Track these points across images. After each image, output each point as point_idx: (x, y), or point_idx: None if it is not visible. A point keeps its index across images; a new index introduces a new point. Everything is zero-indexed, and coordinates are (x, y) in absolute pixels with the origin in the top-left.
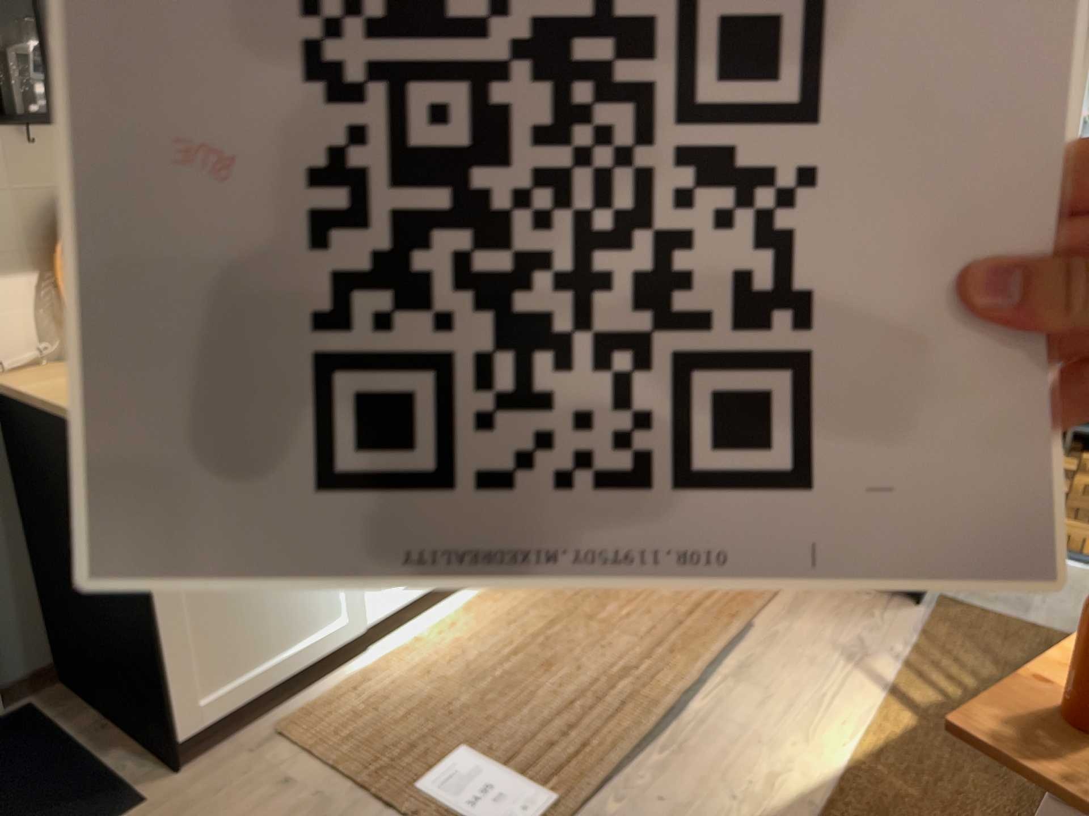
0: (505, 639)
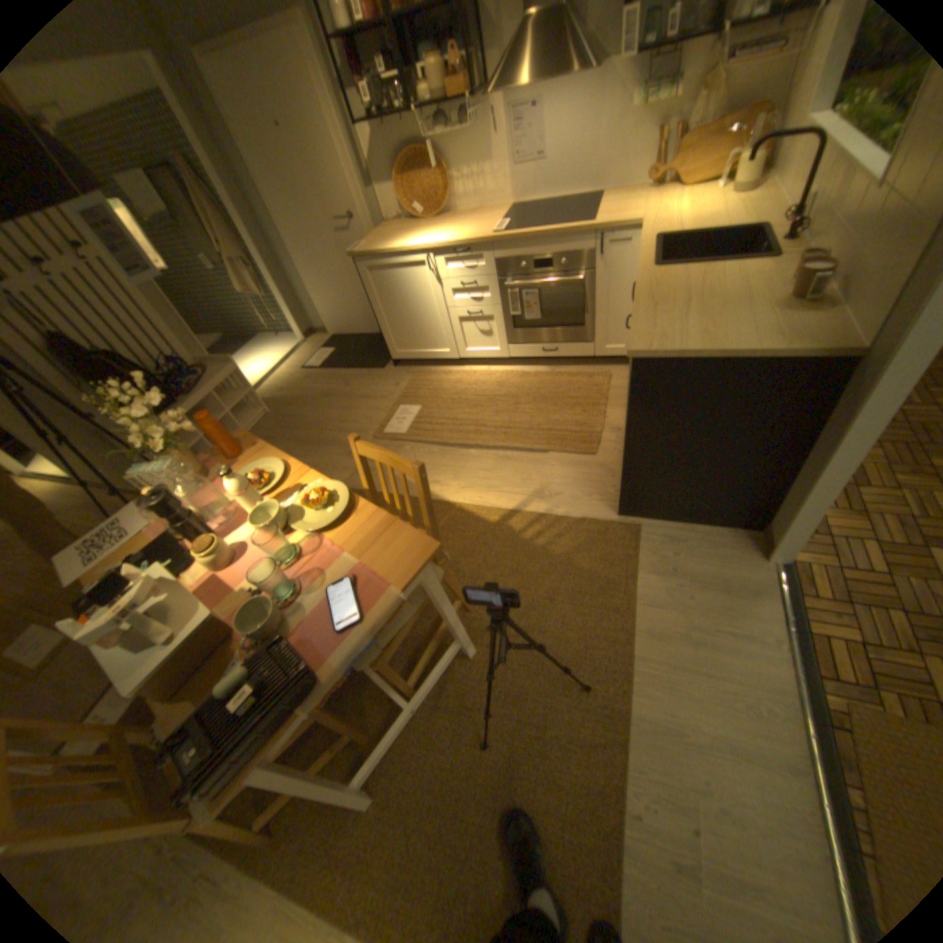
0: (486, 390)
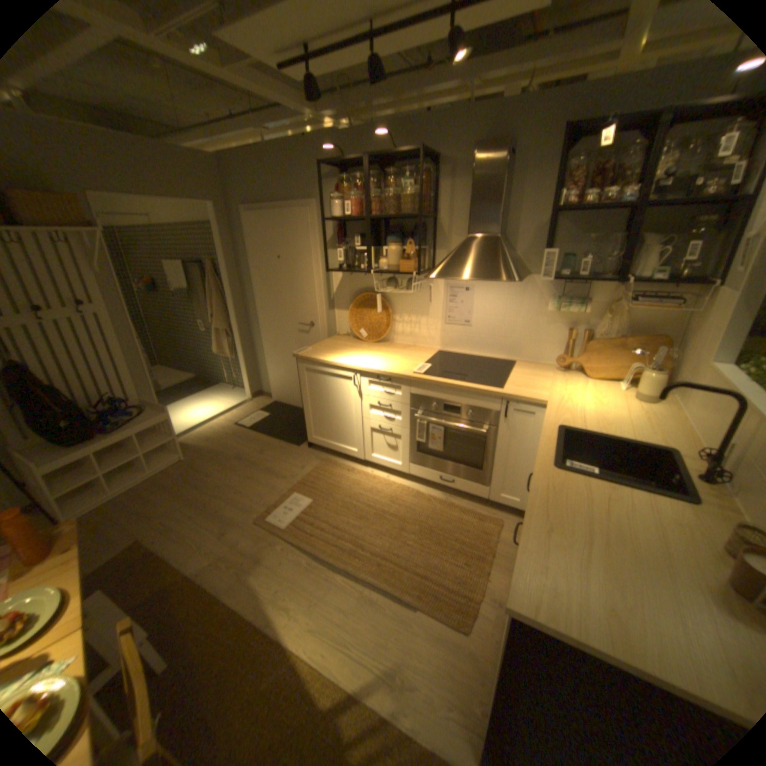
0: (379, 501)
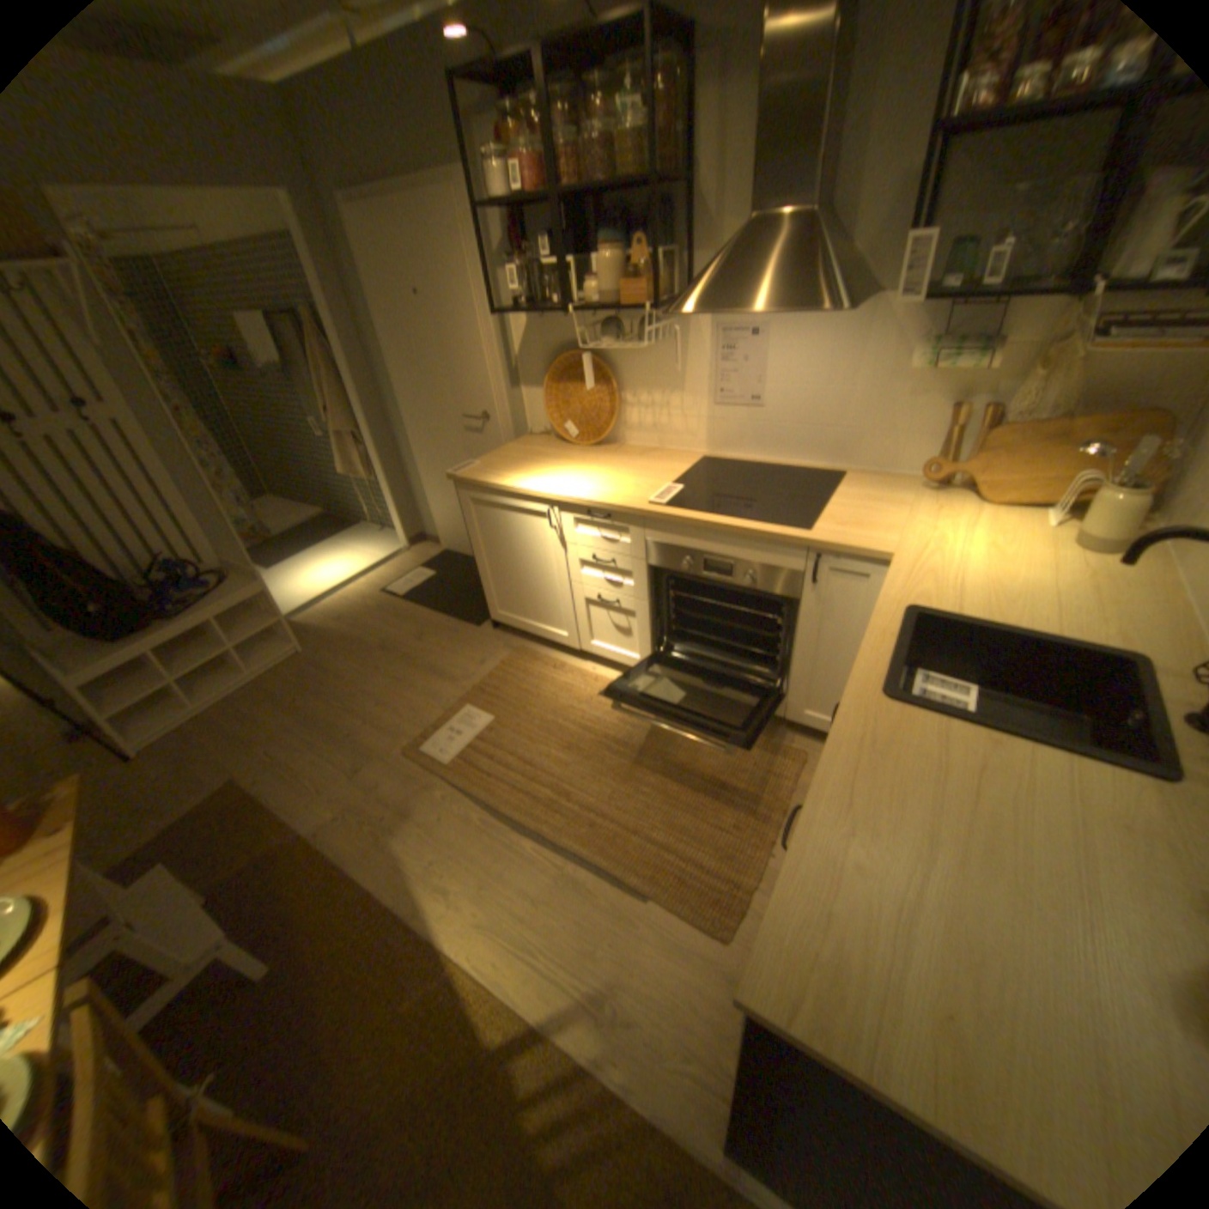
0: (601, 720)
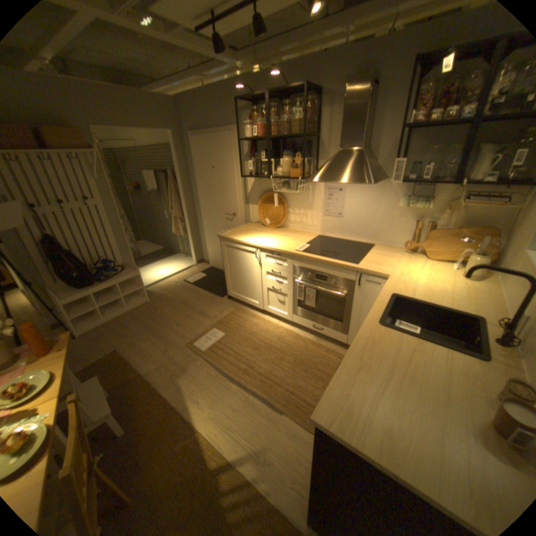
0: (269, 339)
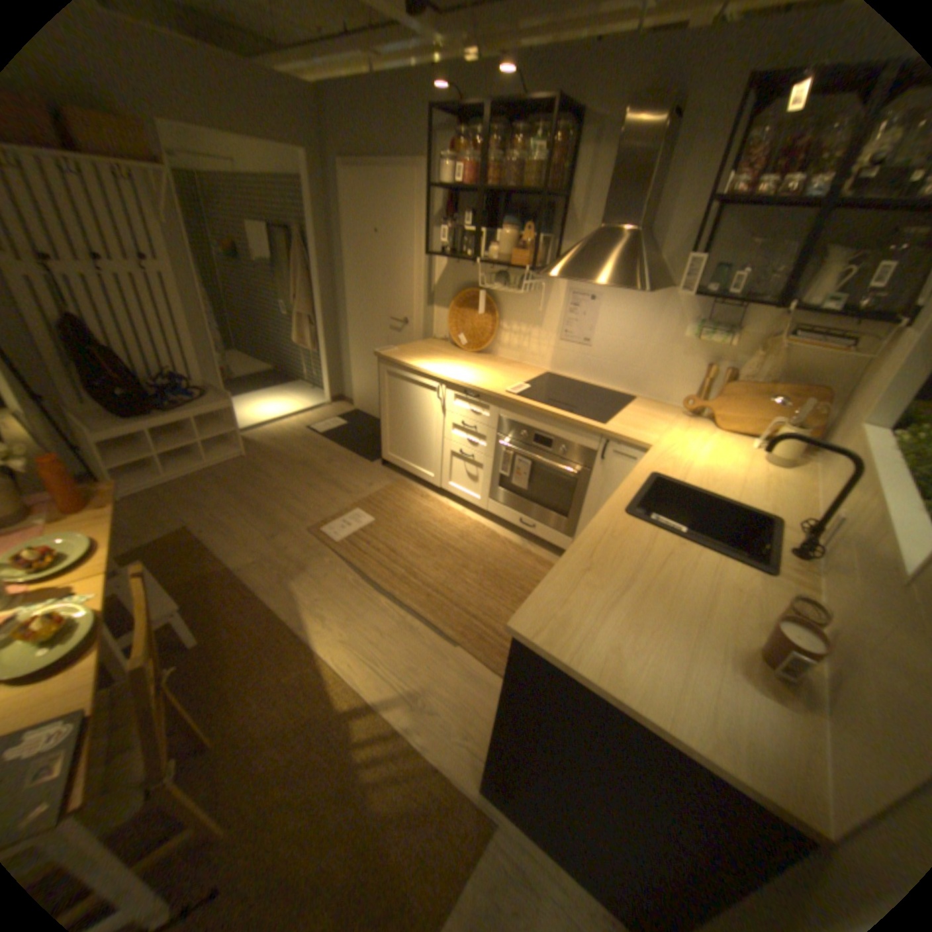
0: (447, 534)
